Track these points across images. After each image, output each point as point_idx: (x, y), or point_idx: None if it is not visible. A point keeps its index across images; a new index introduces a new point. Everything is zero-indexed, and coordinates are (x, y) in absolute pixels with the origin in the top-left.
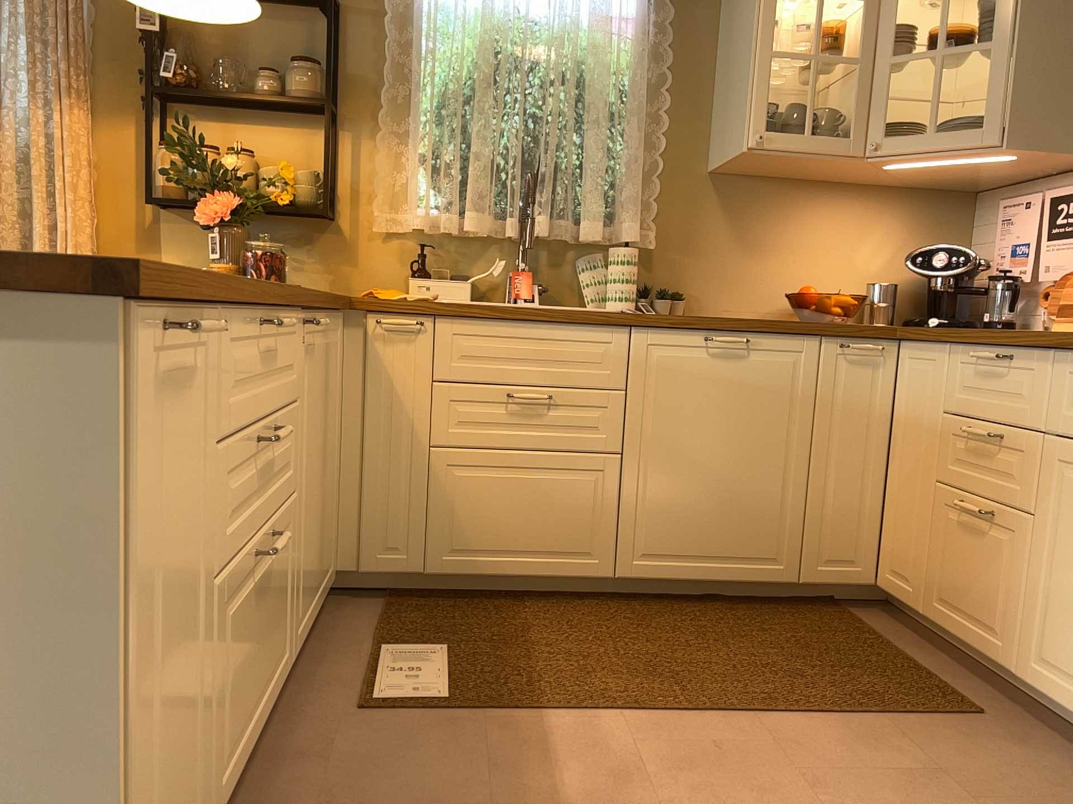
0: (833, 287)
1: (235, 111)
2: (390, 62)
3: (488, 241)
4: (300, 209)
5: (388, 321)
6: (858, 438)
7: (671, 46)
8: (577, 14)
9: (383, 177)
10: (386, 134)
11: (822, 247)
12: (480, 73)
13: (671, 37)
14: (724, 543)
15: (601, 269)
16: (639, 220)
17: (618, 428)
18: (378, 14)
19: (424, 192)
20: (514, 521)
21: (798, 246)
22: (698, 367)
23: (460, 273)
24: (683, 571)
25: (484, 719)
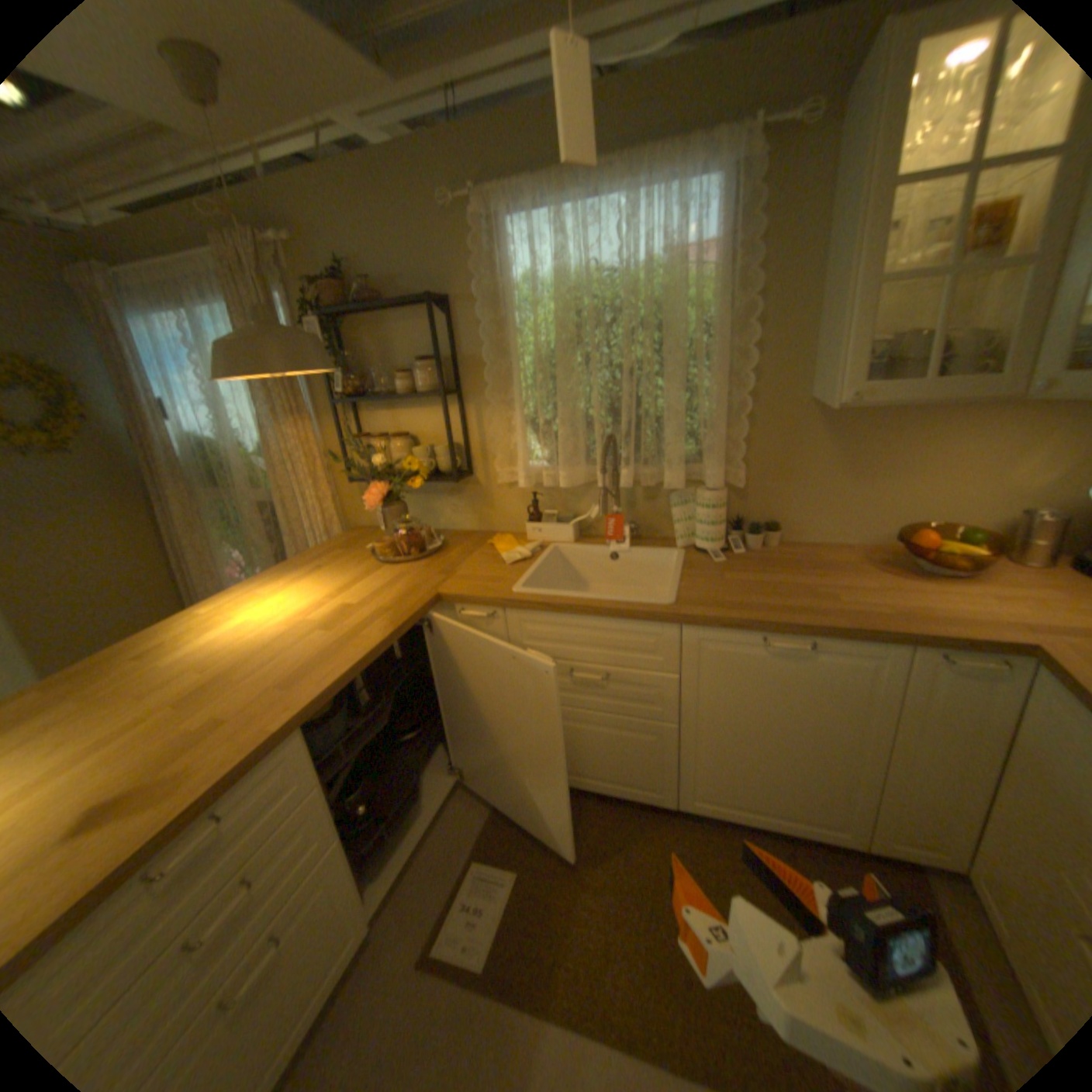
0: (972, 510)
1: (392, 399)
2: (488, 339)
3: (589, 483)
4: (443, 472)
5: (466, 613)
6: (959, 748)
7: (766, 258)
8: (650, 254)
9: (499, 439)
10: (495, 405)
11: (961, 466)
12: (558, 342)
13: (762, 254)
14: (783, 807)
15: (690, 507)
16: (723, 466)
17: (672, 705)
18: (475, 296)
19: (530, 450)
20: (587, 757)
21: (926, 467)
22: (753, 664)
23: (569, 510)
24: (740, 818)
25: (498, 1015)
